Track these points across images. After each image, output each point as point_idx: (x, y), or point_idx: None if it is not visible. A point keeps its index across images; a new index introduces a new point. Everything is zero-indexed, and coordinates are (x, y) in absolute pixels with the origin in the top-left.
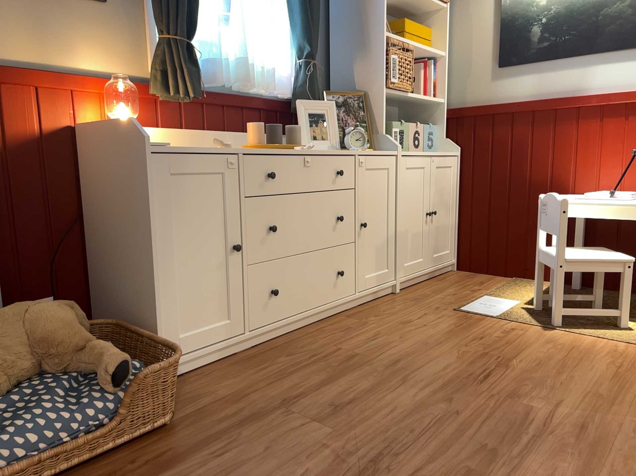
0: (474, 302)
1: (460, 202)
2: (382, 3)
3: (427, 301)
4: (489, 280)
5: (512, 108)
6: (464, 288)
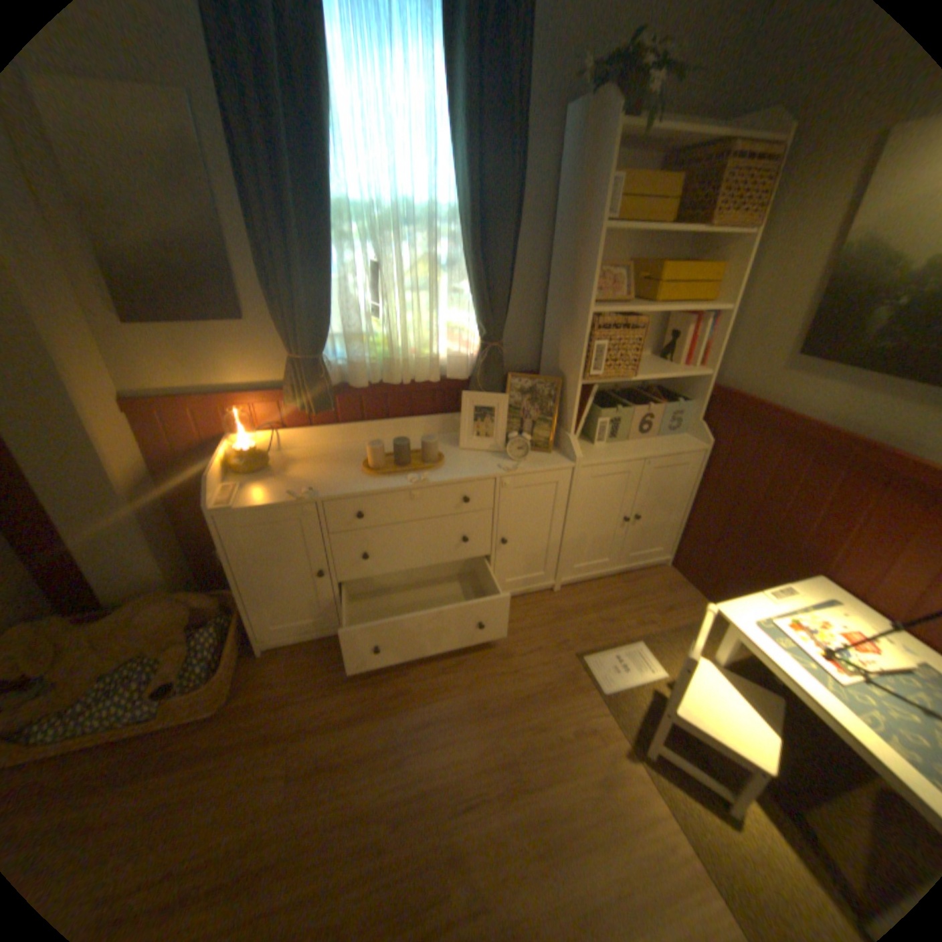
0: (613, 651)
1: (696, 501)
2: (594, 266)
3: (569, 622)
4: (685, 607)
5: (795, 422)
6: (637, 612)
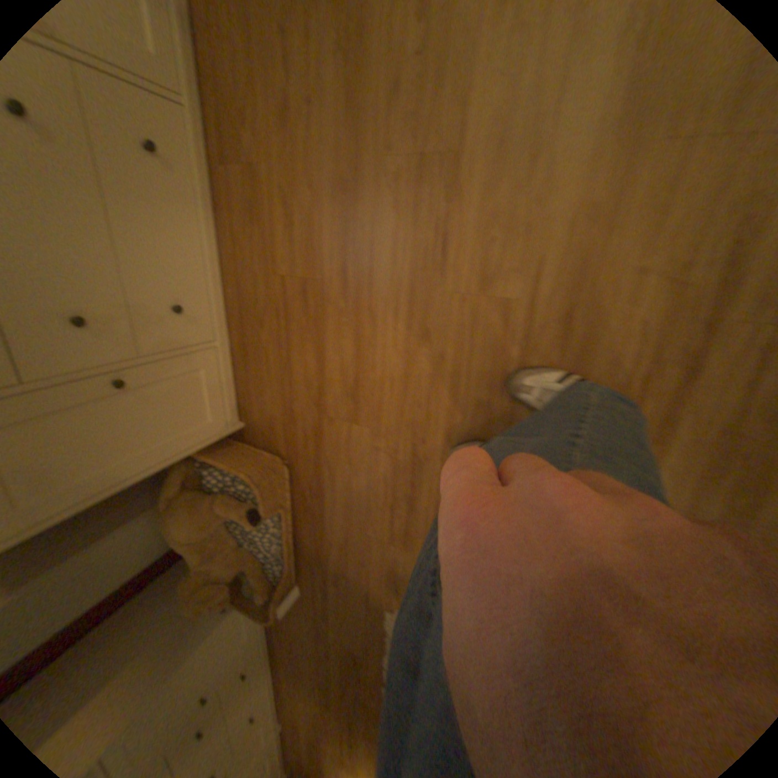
0: None
1: None
2: None
3: None
4: None
5: None
6: None
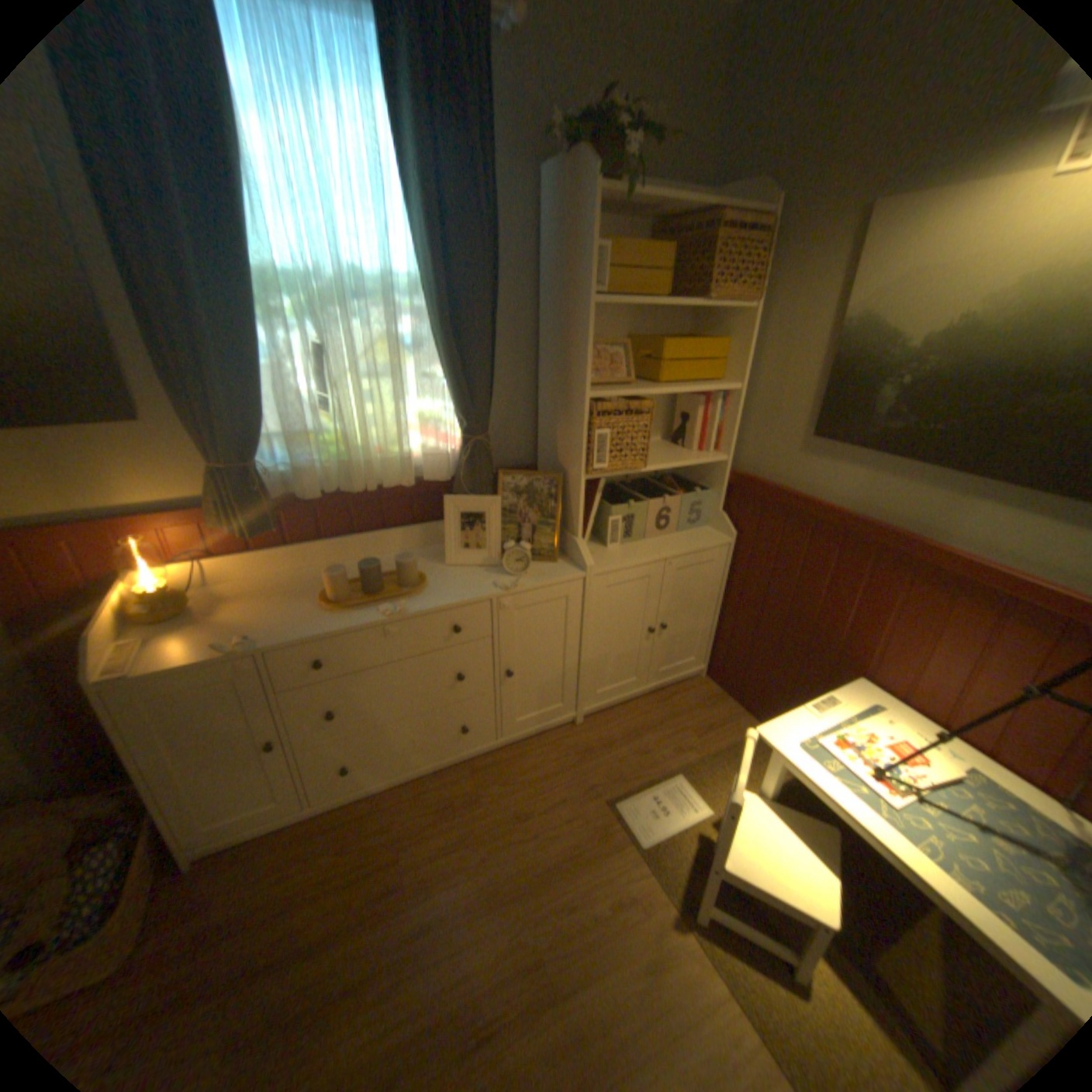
0: (649, 791)
1: (724, 601)
2: (586, 345)
3: (596, 762)
4: (725, 724)
5: (817, 510)
6: (672, 738)
